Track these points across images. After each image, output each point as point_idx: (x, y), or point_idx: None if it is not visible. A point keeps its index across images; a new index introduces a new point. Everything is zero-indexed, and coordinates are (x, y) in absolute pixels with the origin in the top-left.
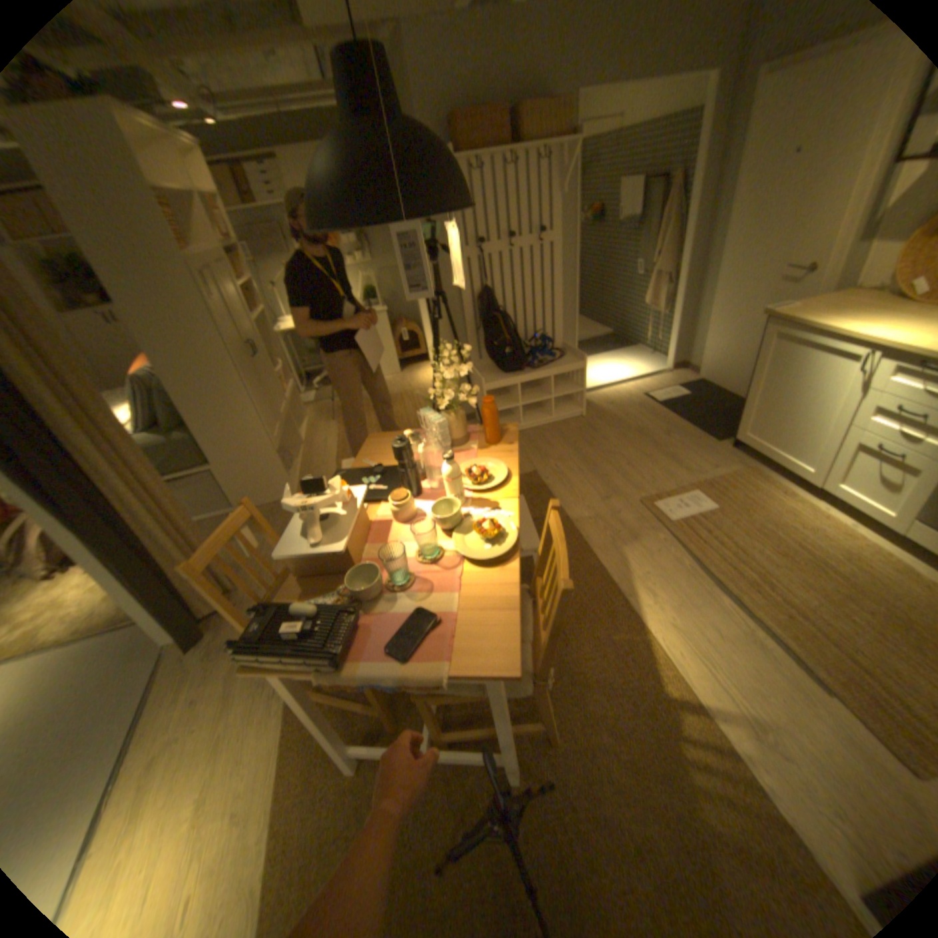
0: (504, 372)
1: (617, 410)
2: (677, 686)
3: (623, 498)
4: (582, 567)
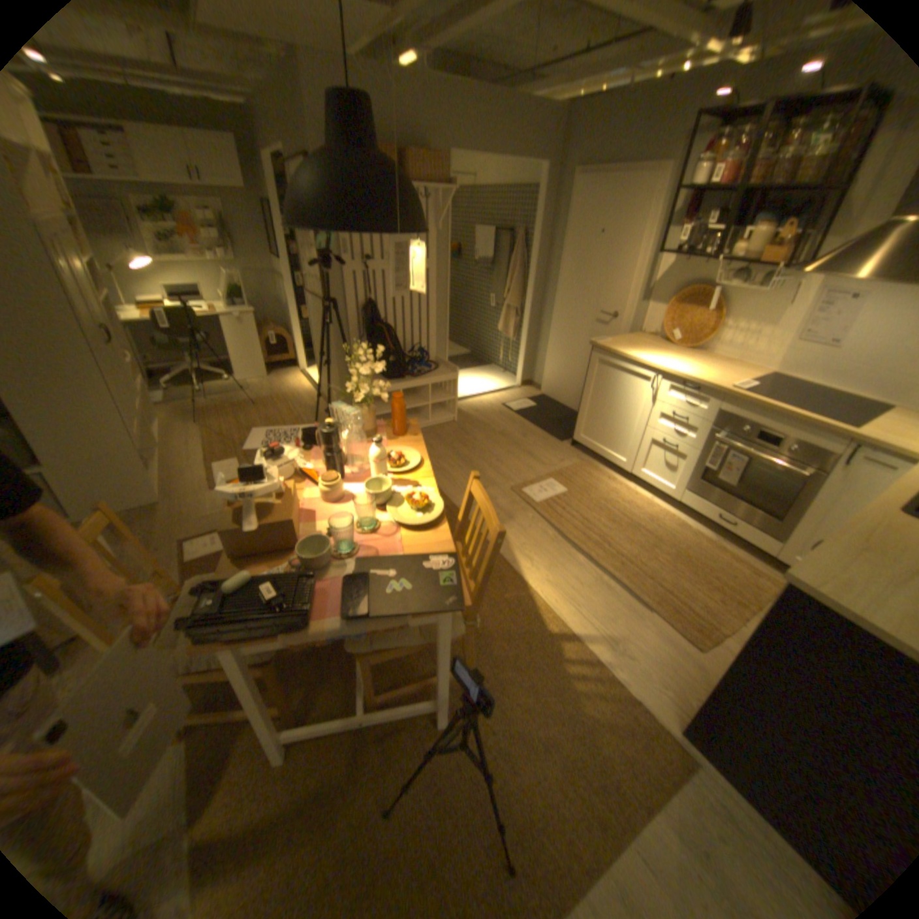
0: (386, 378)
1: (482, 416)
2: (556, 623)
3: (497, 487)
4: None
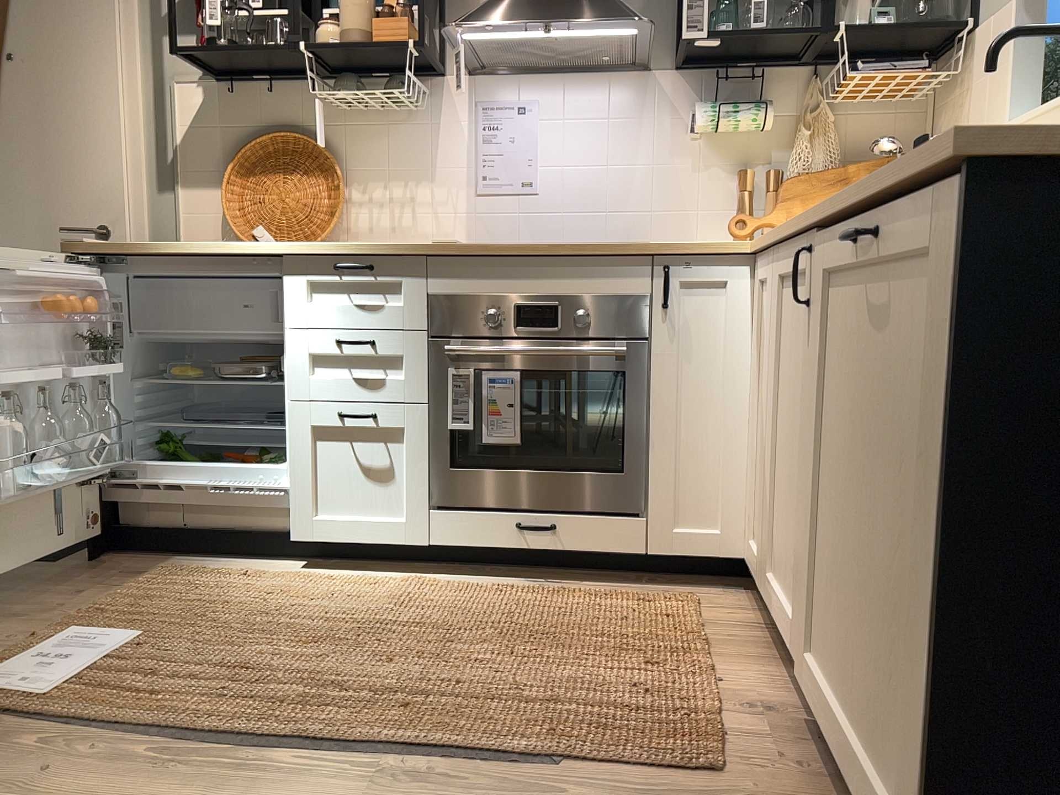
0: None
1: None
2: None
3: None
4: None
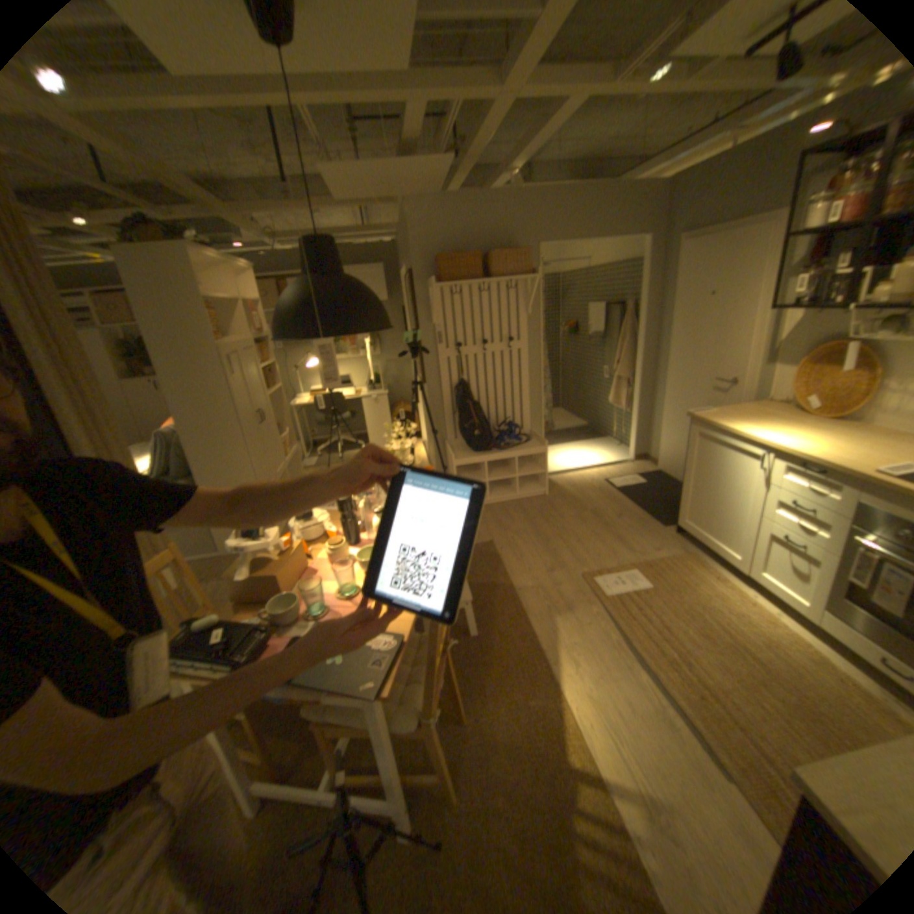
0: (474, 450)
1: (577, 492)
2: (581, 757)
3: (567, 572)
4: (516, 633)
